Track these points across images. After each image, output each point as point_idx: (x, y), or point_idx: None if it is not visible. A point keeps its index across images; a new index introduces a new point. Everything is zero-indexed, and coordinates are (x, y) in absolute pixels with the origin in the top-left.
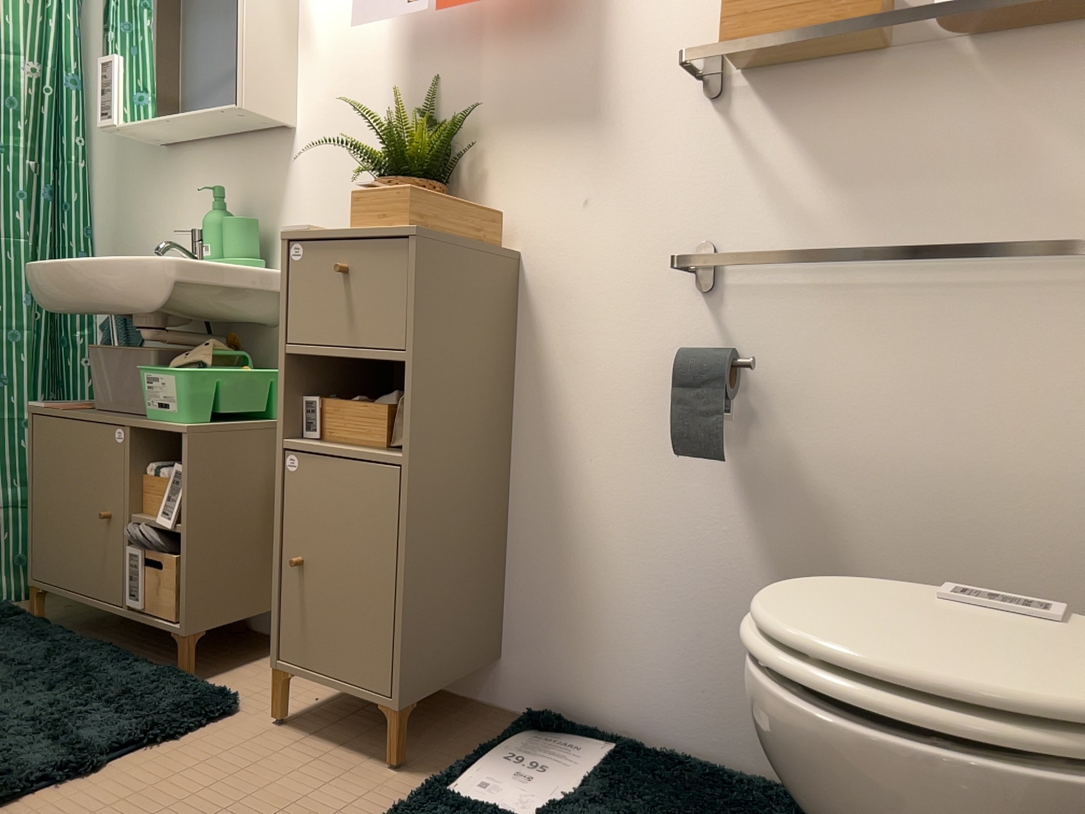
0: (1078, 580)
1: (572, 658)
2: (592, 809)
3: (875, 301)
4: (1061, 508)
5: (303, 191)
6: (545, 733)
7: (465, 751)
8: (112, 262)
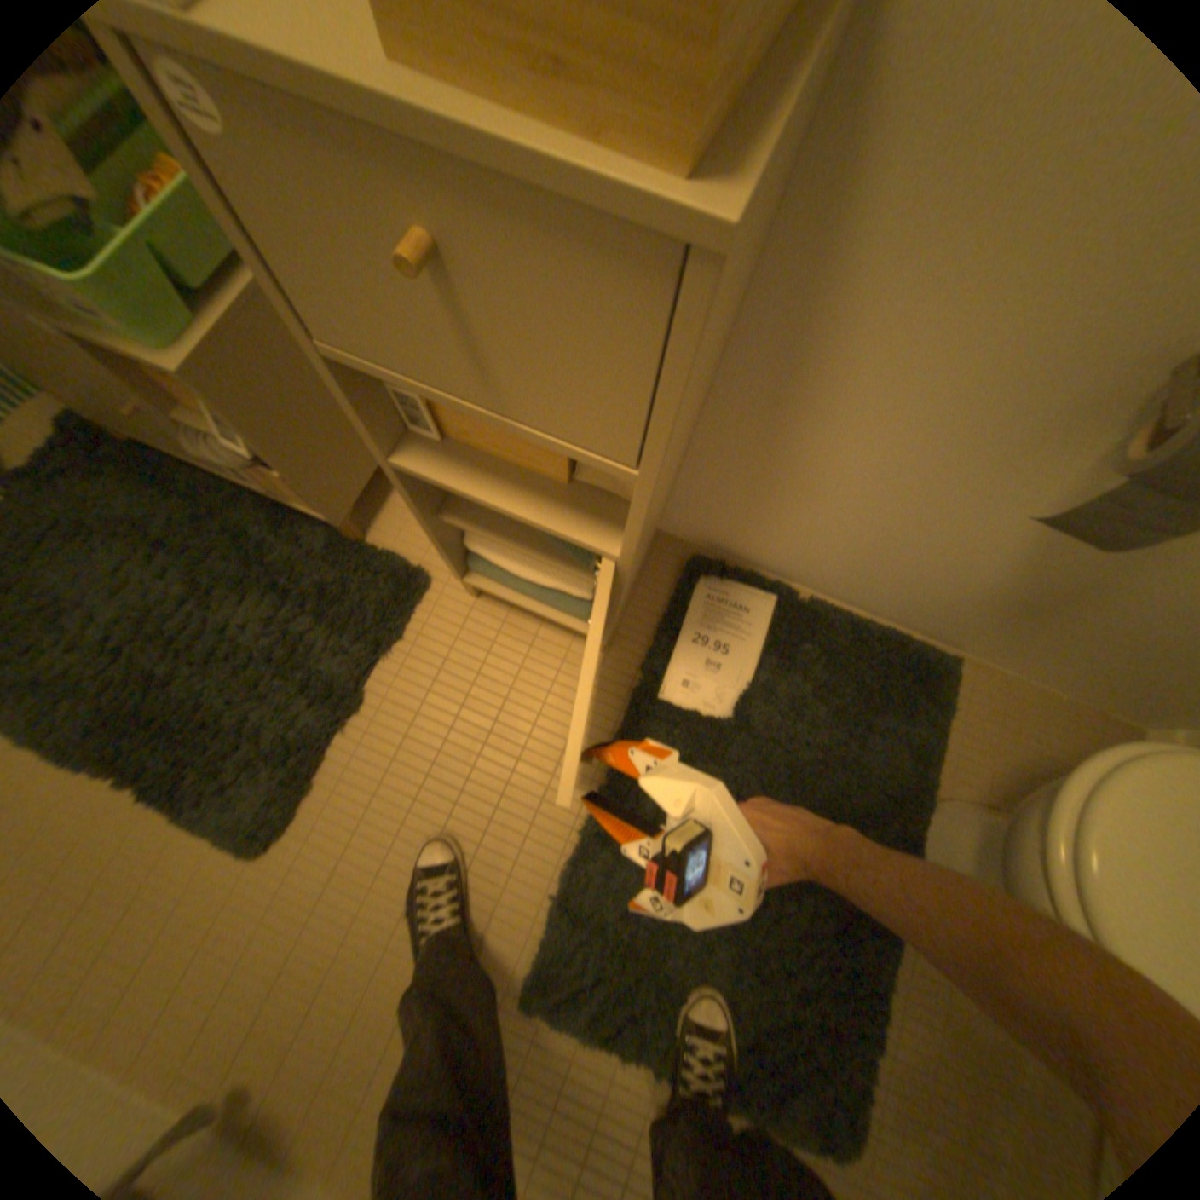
0: None
1: (747, 530)
2: (776, 702)
3: None
4: None
5: None
6: (712, 577)
7: (649, 608)
8: None
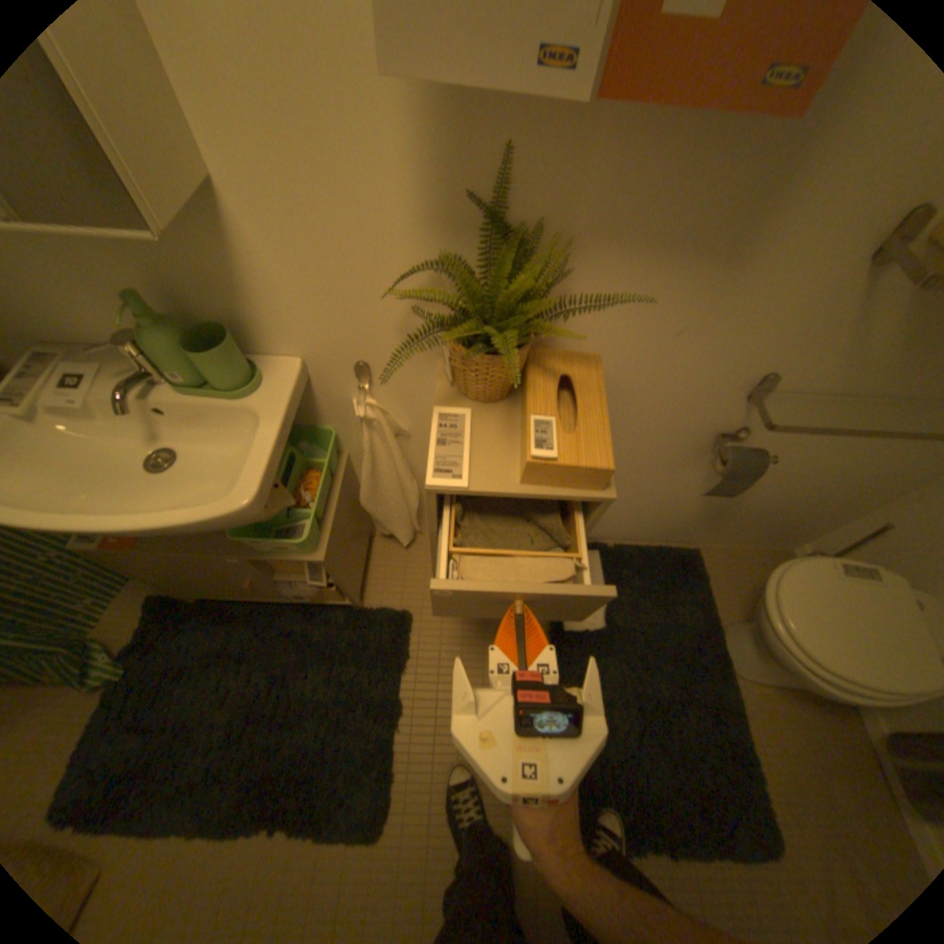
0: (846, 496)
1: None
2: (624, 609)
3: (862, 409)
4: (865, 479)
5: (269, 272)
6: None
7: None
8: (168, 526)
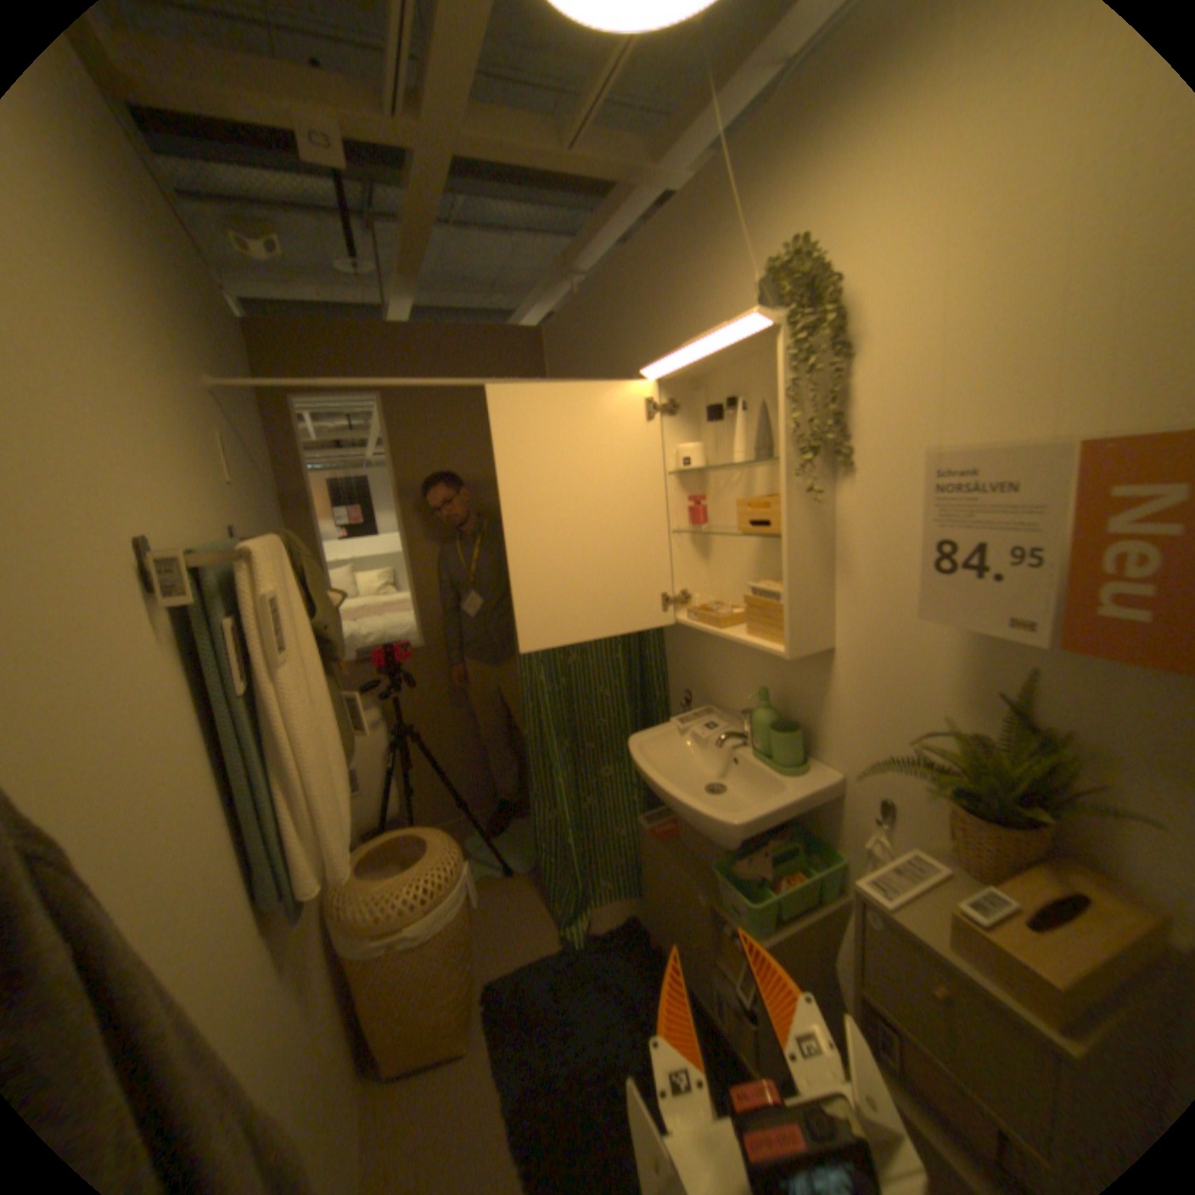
0: None
1: None
2: None
3: None
4: None
5: (847, 707)
6: None
7: None
8: (692, 809)
